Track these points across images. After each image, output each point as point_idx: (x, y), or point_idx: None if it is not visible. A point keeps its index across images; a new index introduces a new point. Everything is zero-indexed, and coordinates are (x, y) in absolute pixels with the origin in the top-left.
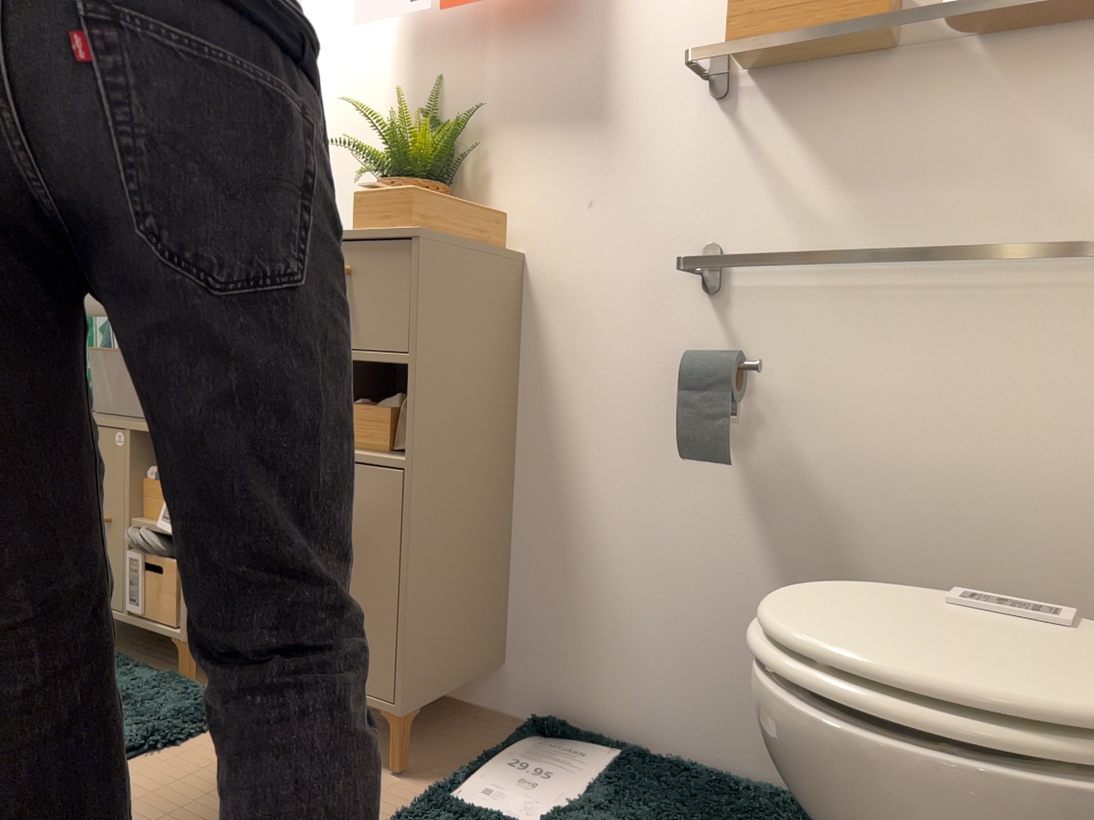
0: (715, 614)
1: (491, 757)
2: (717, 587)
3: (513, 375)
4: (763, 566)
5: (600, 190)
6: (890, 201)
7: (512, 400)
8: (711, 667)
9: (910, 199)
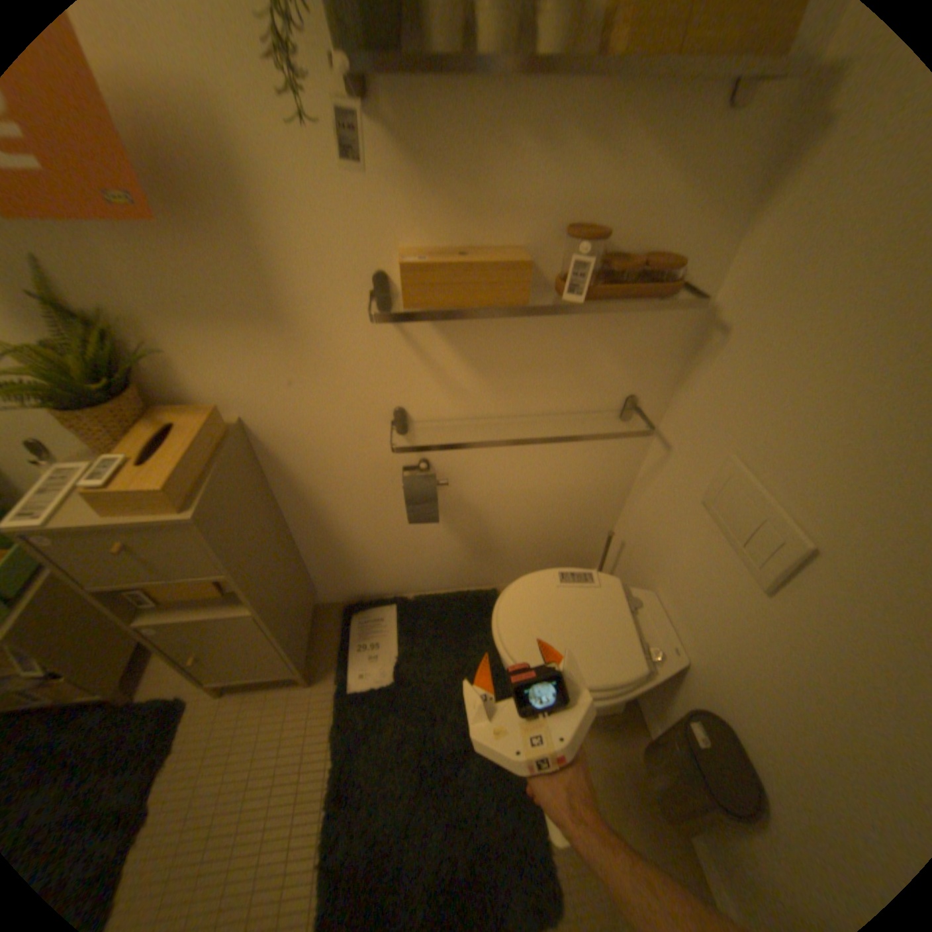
0: (426, 552)
1: (345, 650)
2: (425, 543)
3: (267, 488)
4: (447, 533)
5: (295, 373)
6: (508, 381)
7: (273, 499)
8: (427, 566)
9: (520, 380)
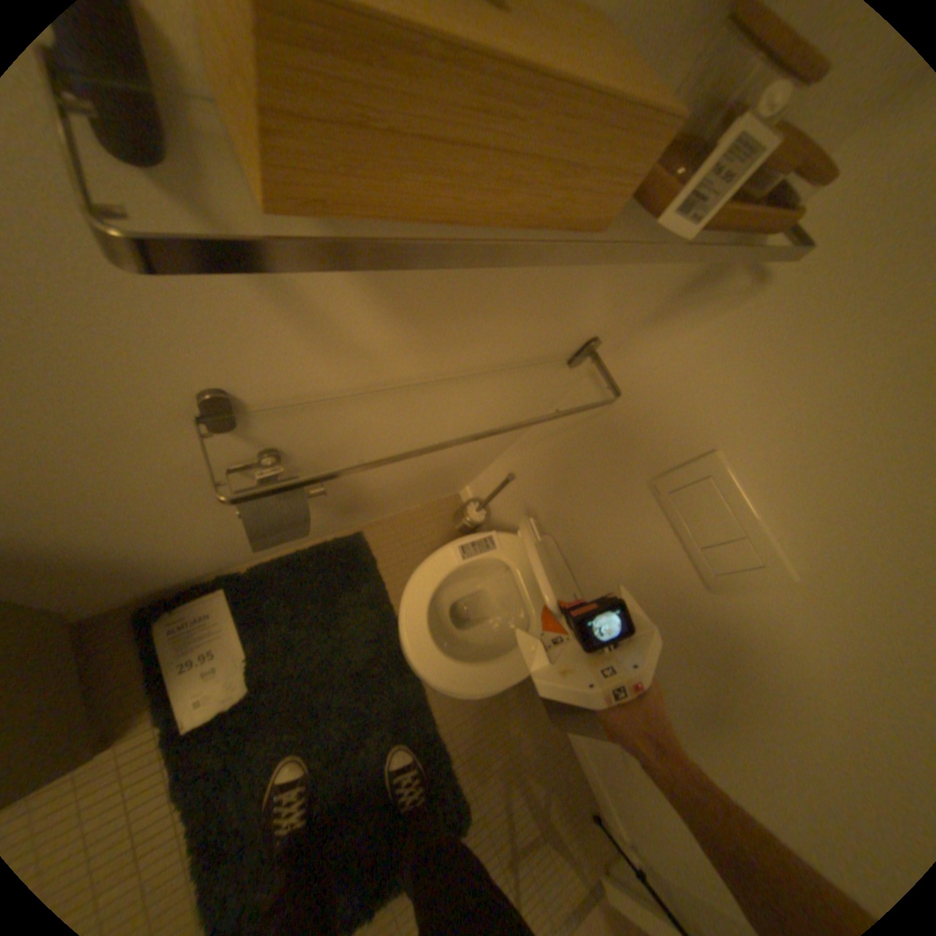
0: None
1: (157, 678)
2: None
3: None
4: None
5: None
6: (448, 326)
7: None
8: None
9: (467, 324)
